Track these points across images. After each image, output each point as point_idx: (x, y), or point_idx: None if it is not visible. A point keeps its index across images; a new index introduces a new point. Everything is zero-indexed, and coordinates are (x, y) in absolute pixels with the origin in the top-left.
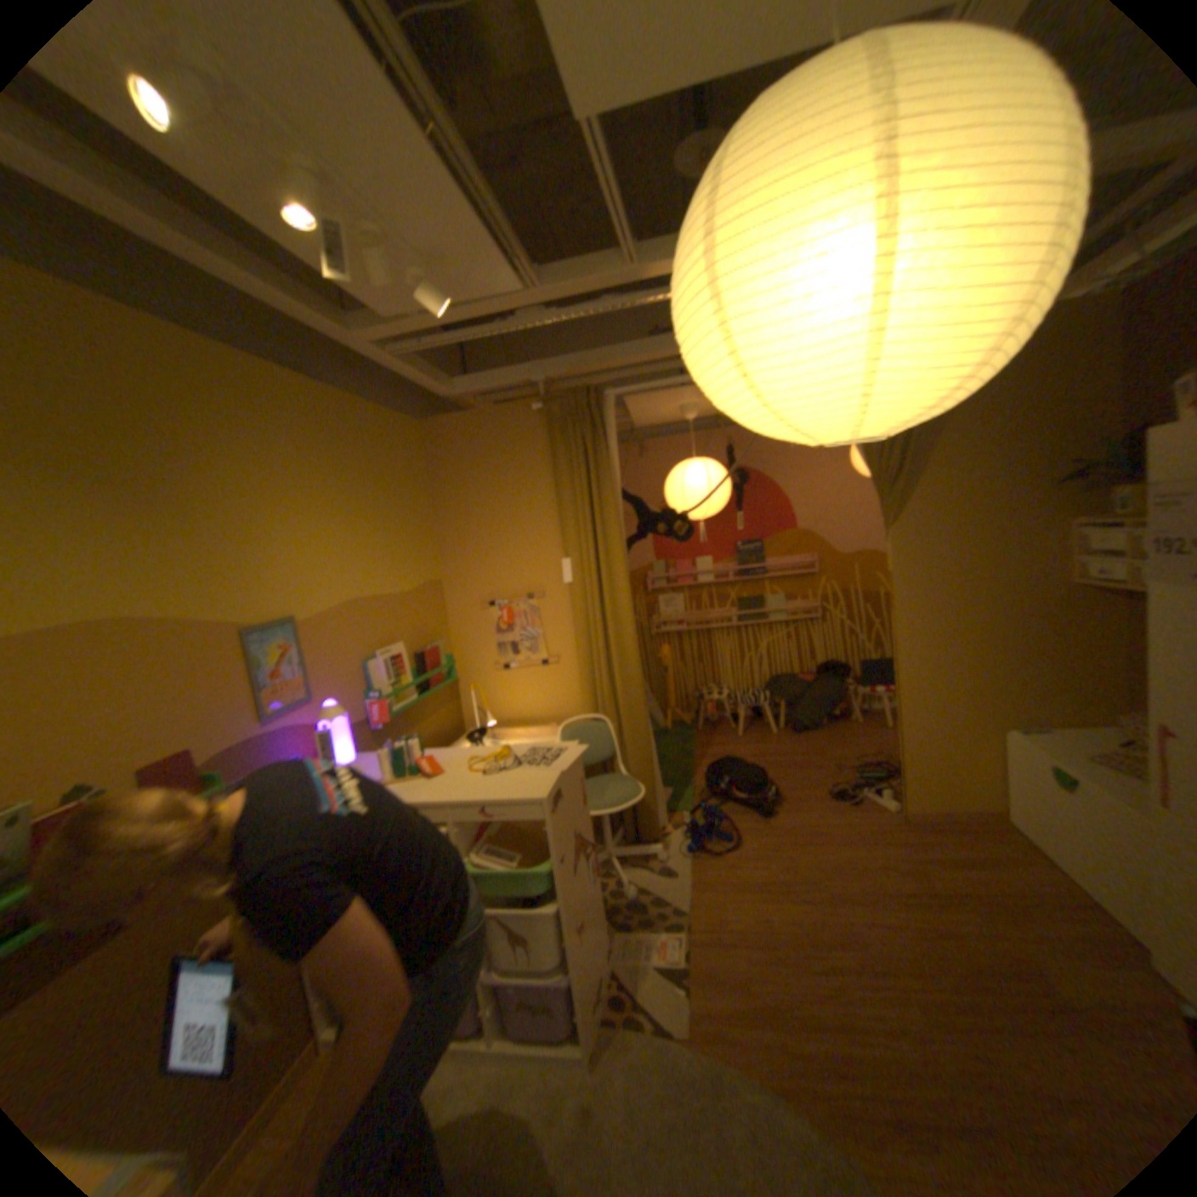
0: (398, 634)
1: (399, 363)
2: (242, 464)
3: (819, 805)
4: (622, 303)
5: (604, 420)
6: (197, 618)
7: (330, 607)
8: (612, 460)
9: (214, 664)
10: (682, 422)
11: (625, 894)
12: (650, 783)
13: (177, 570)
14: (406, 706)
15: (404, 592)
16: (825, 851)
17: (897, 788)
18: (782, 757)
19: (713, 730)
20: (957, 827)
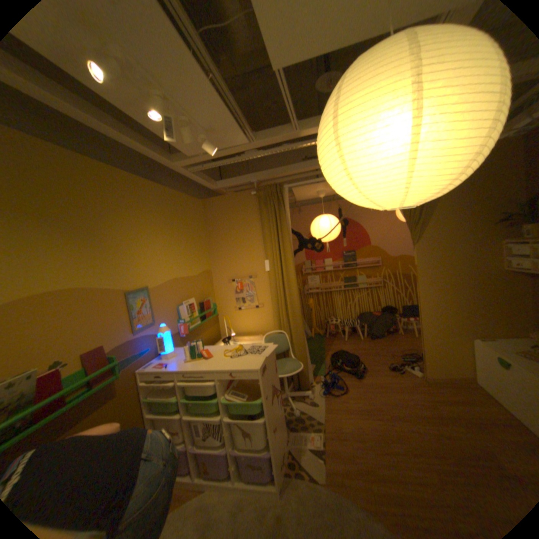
0: (192, 293)
1: (194, 175)
2: (127, 220)
3: (384, 373)
4: (292, 146)
5: (283, 198)
6: (107, 287)
7: (163, 282)
8: (287, 216)
9: (114, 307)
10: (318, 198)
11: (295, 413)
12: (305, 362)
13: (100, 266)
14: (196, 326)
15: (195, 275)
16: (388, 395)
17: (421, 366)
18: (366, 350)
19: (333, 337)
20: (451, 385)
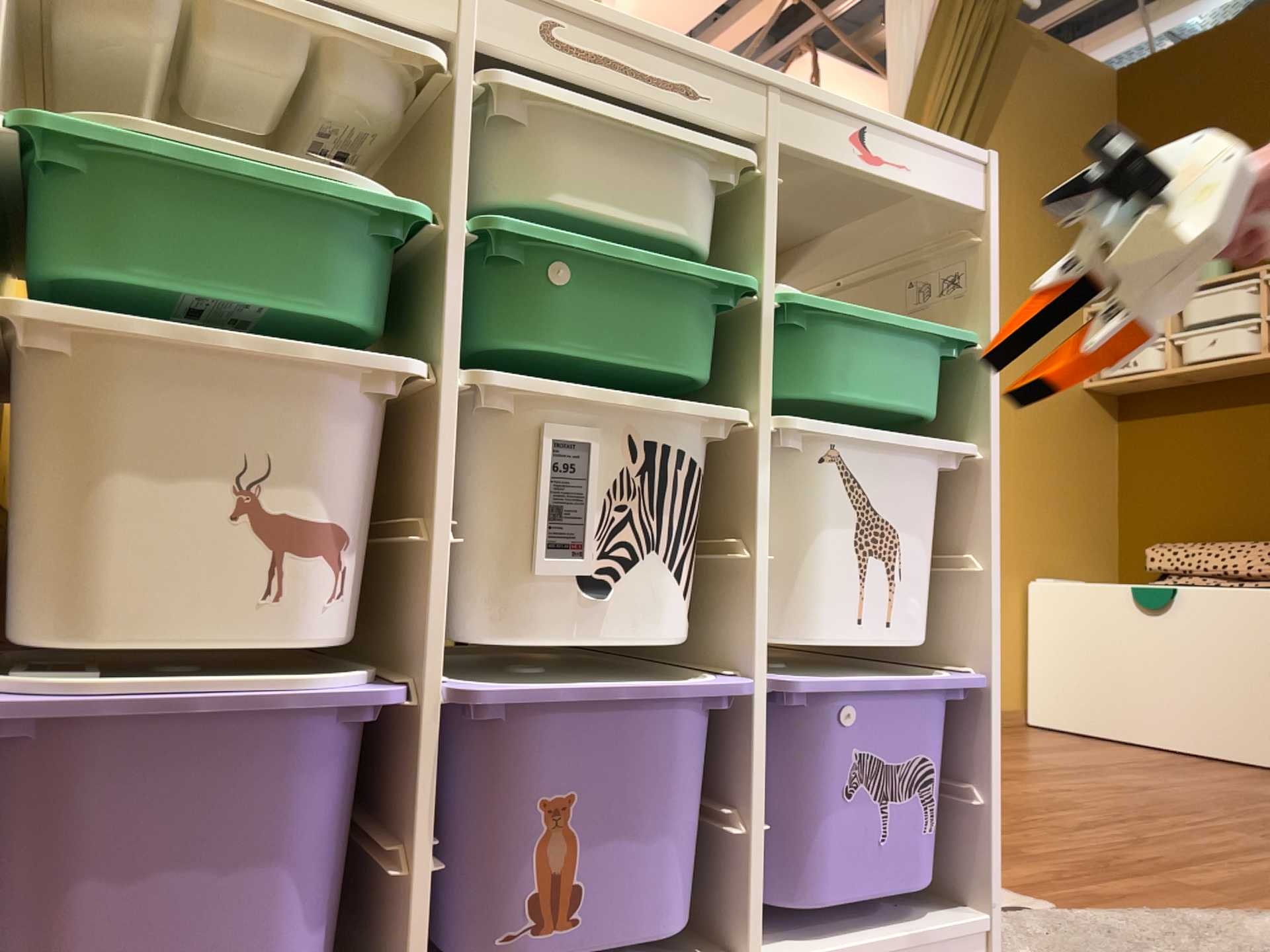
0: None
1: None
2: None
3: None
4: None
5: None
6: None
7: None
8: None
9: None
10: None
11: None
12: None
13: None
14: None
15: None
16: None
17: None
18: None
19: None
20: None
